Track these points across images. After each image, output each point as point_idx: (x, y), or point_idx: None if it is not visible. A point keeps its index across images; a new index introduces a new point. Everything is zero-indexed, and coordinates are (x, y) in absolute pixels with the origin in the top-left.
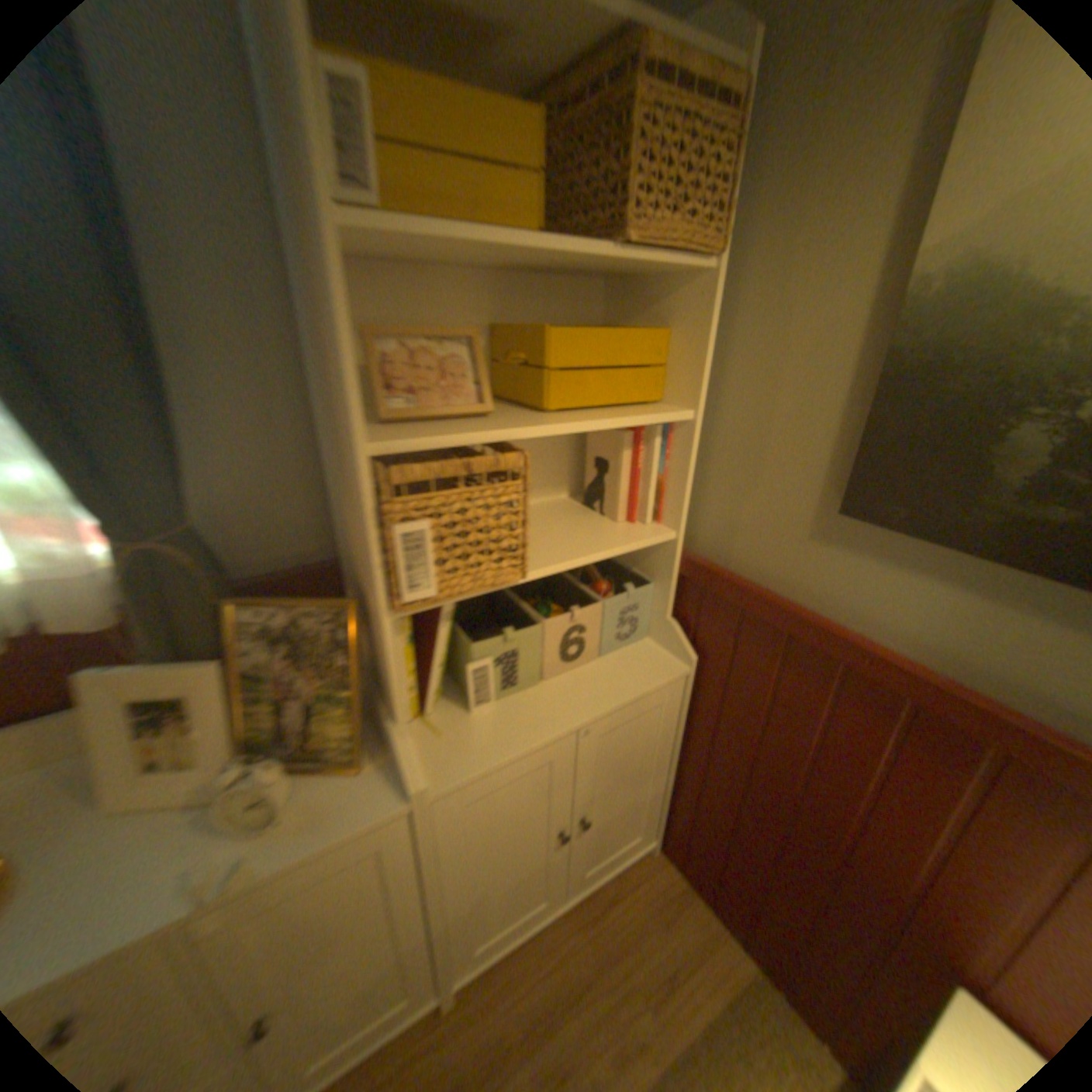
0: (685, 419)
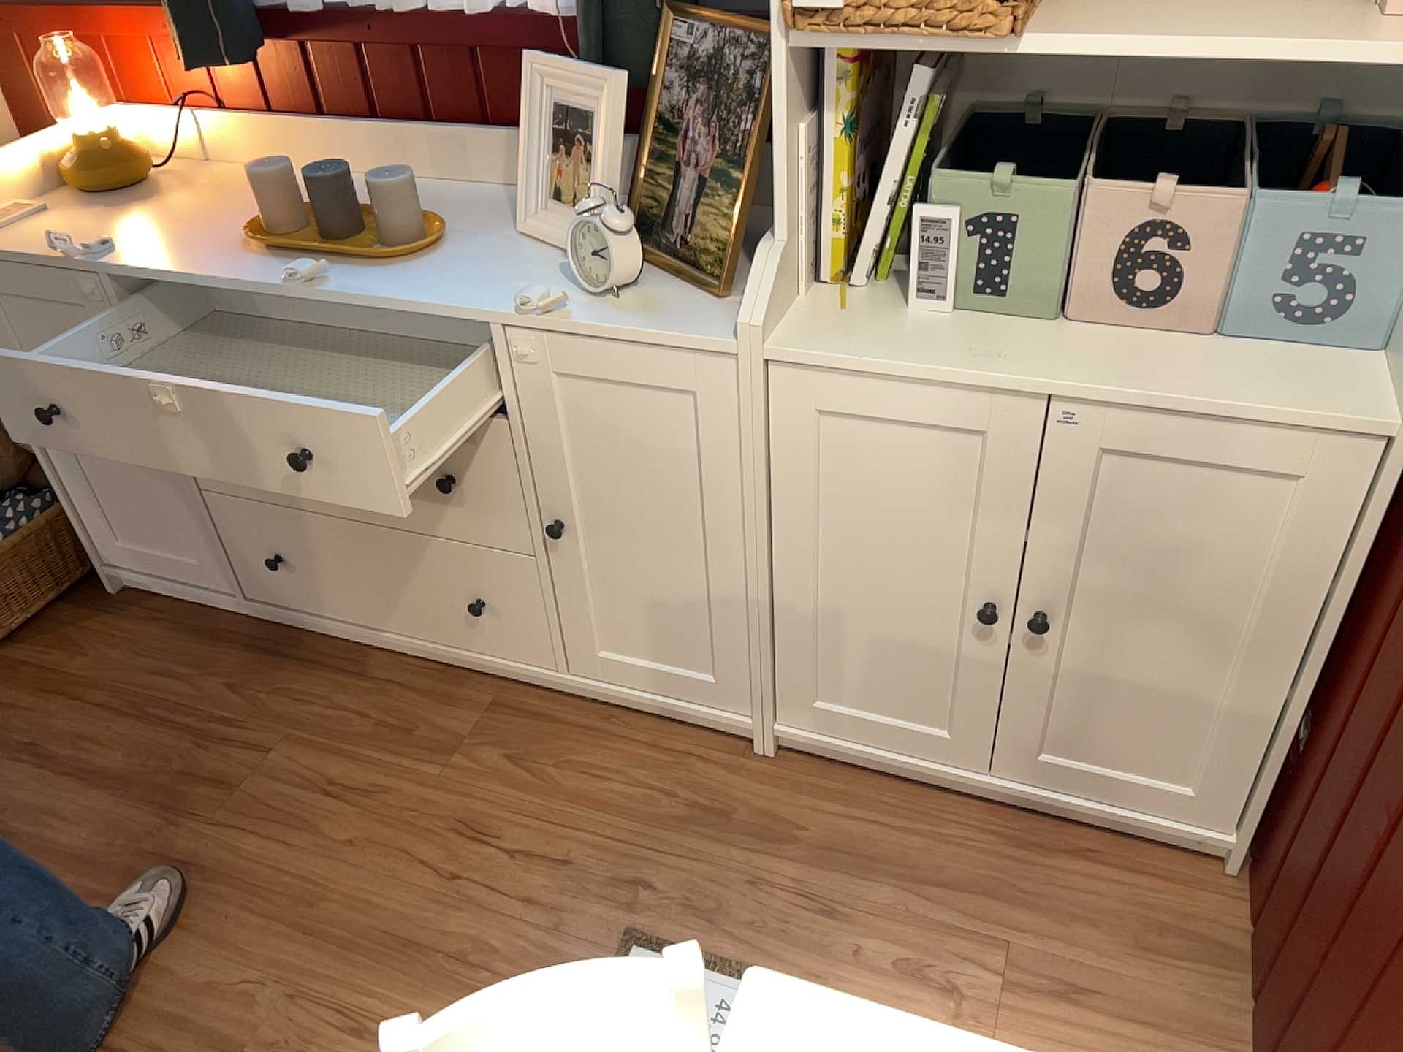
0: None
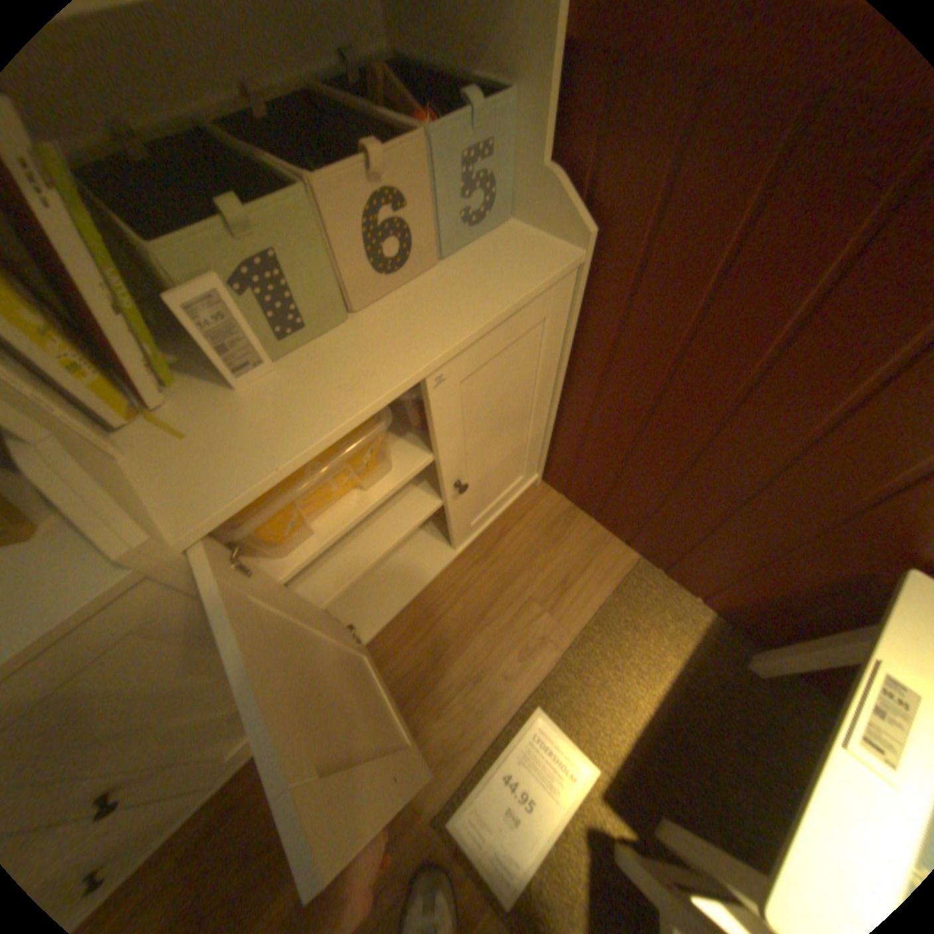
0: None
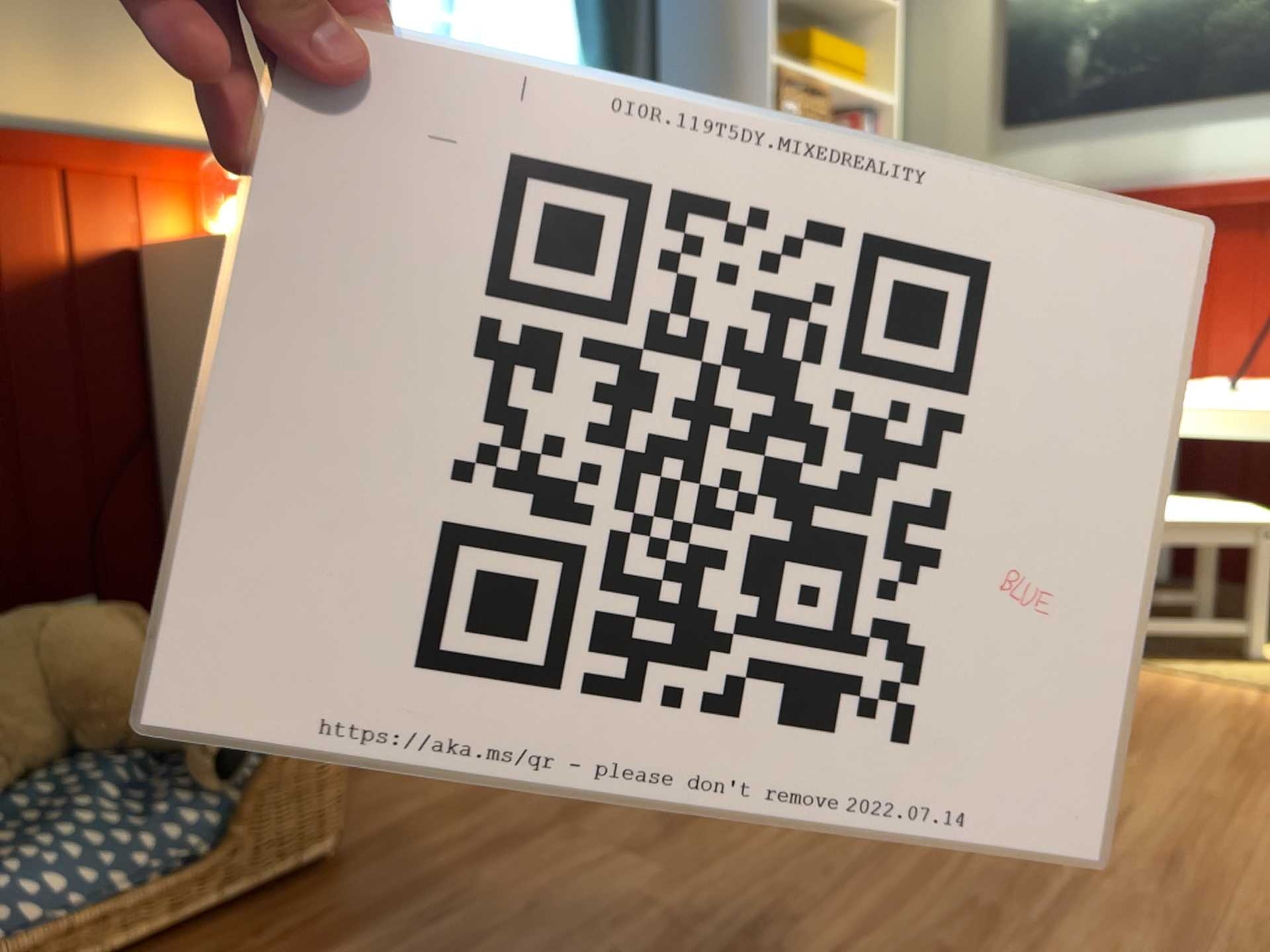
0: (890, 100)
